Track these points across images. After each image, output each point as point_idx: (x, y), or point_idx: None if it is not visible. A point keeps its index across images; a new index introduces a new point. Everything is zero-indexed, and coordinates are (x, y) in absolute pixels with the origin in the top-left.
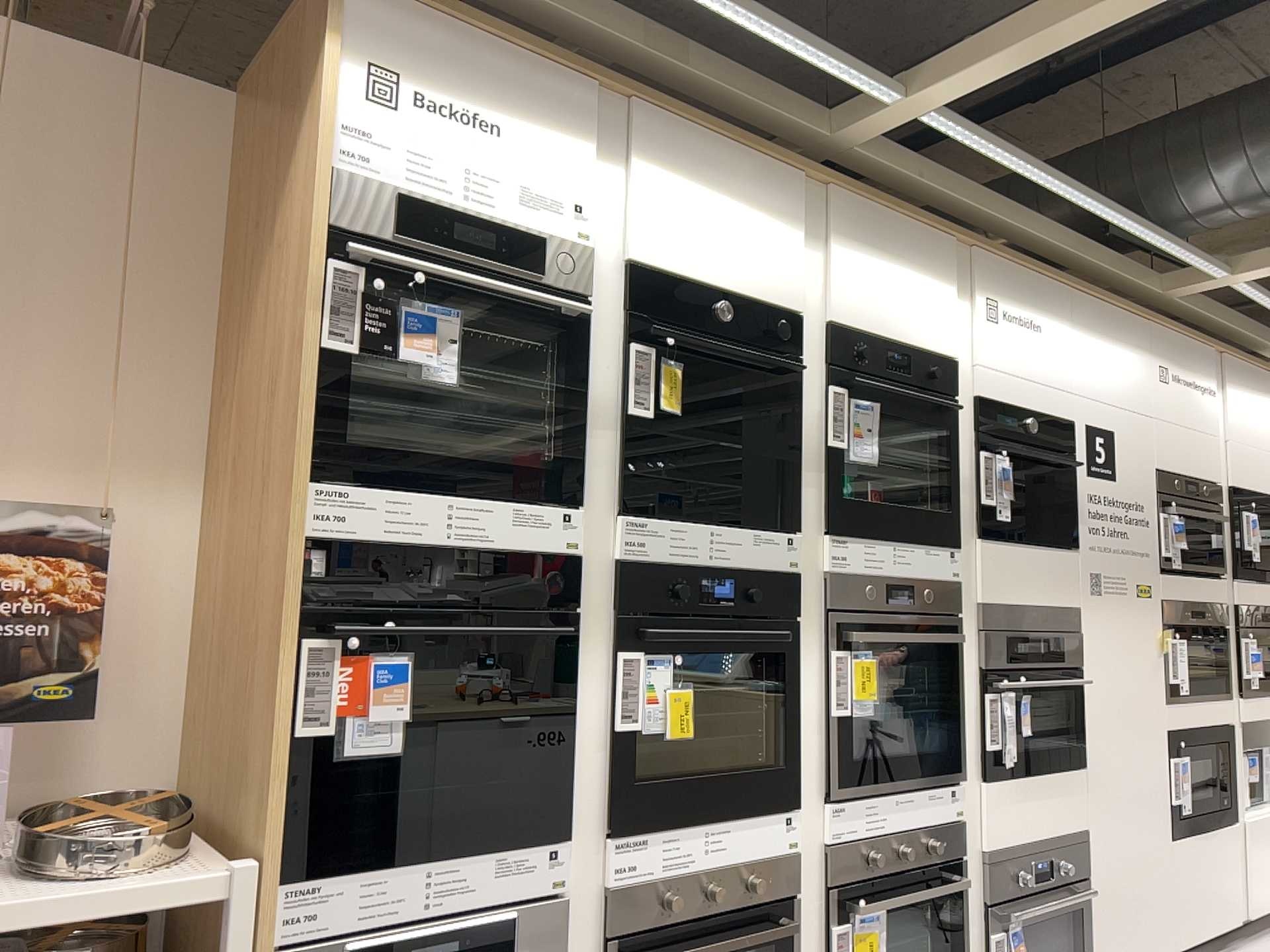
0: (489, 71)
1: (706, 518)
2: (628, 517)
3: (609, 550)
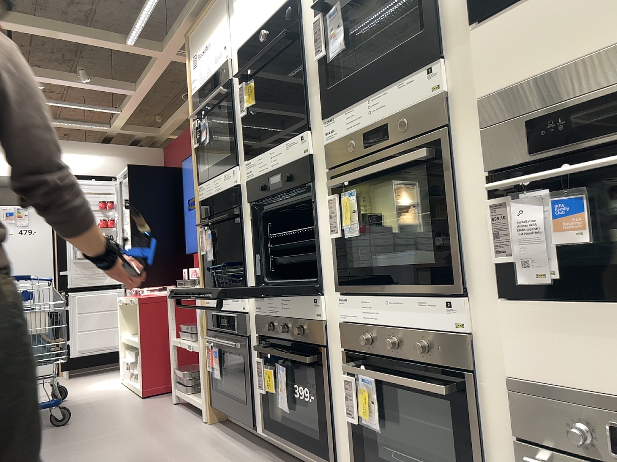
0: (204, 24)
1: (270, 147)
2: (244, 162)
3: (246, 179)
